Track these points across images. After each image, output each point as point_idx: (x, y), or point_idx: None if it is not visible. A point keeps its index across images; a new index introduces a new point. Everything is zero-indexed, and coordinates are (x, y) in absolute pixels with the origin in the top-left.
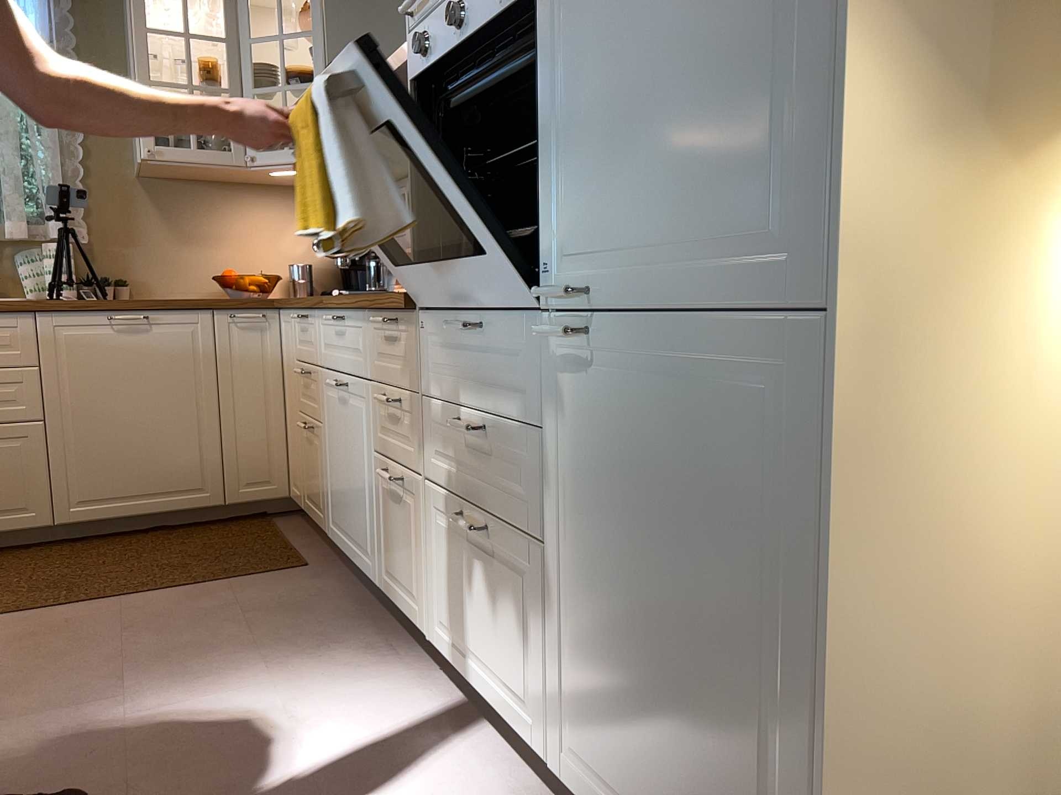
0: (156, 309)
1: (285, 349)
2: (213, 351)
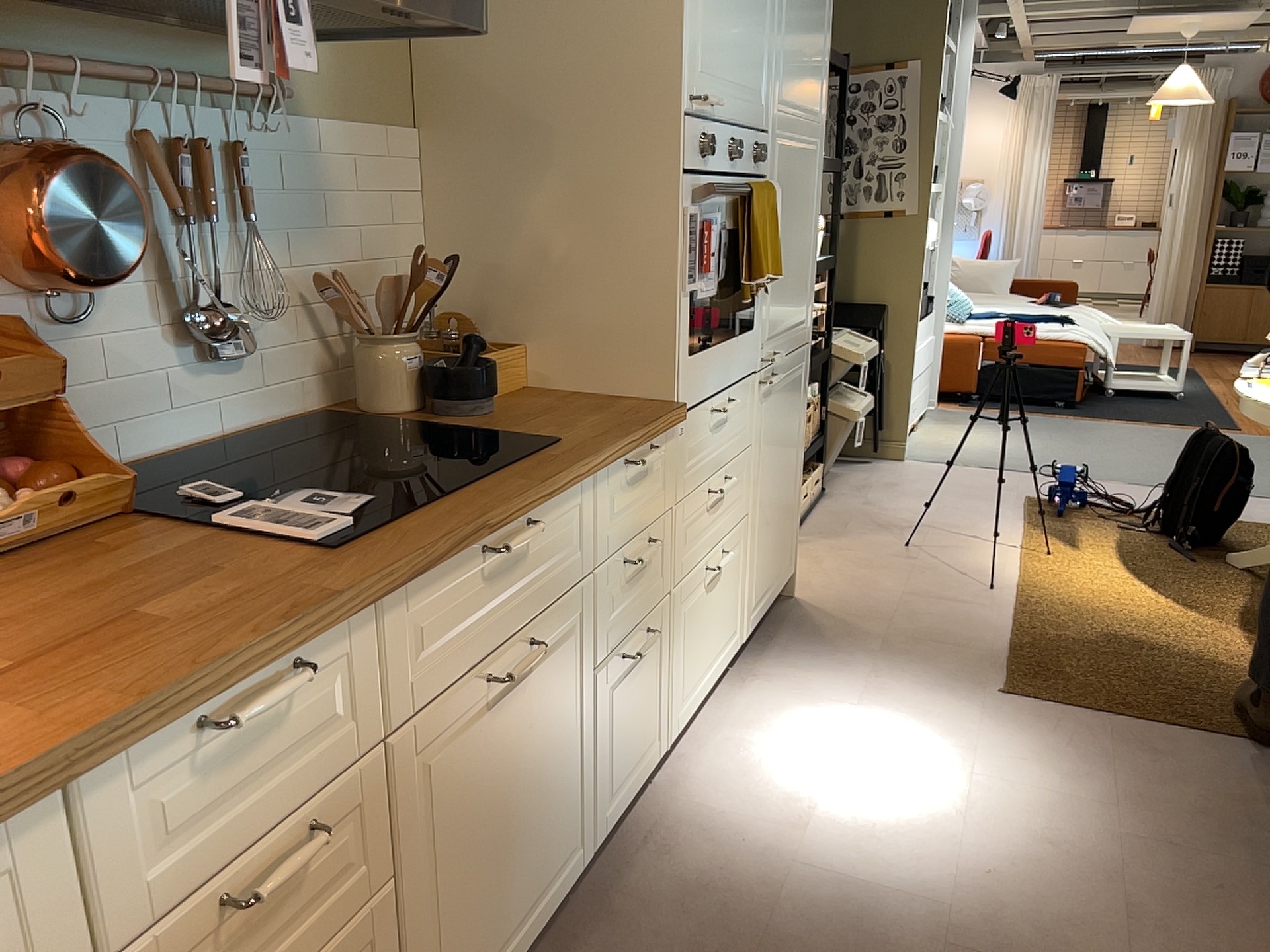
0: None
1: None
2: None
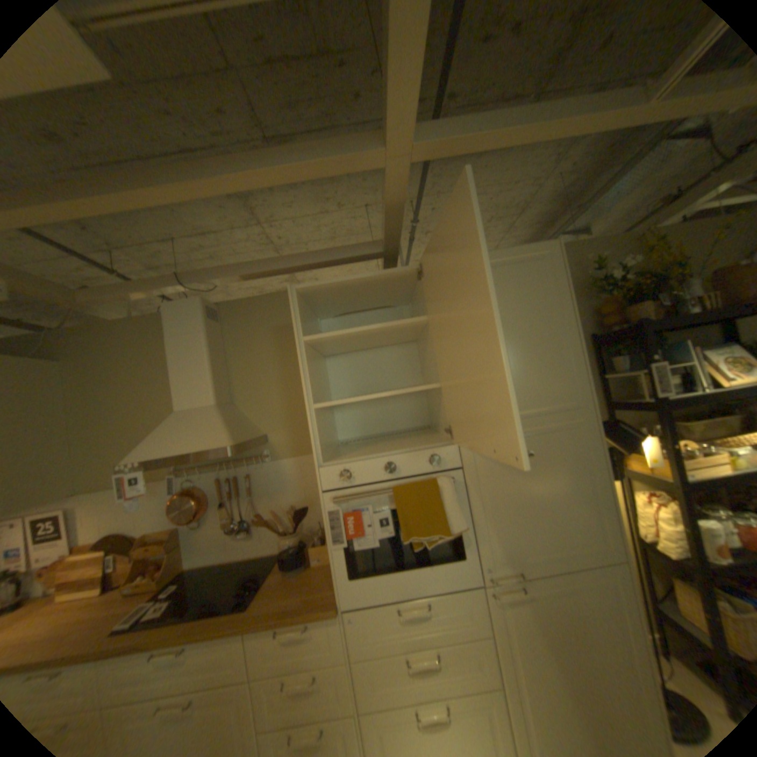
0: None
1: None
2: None
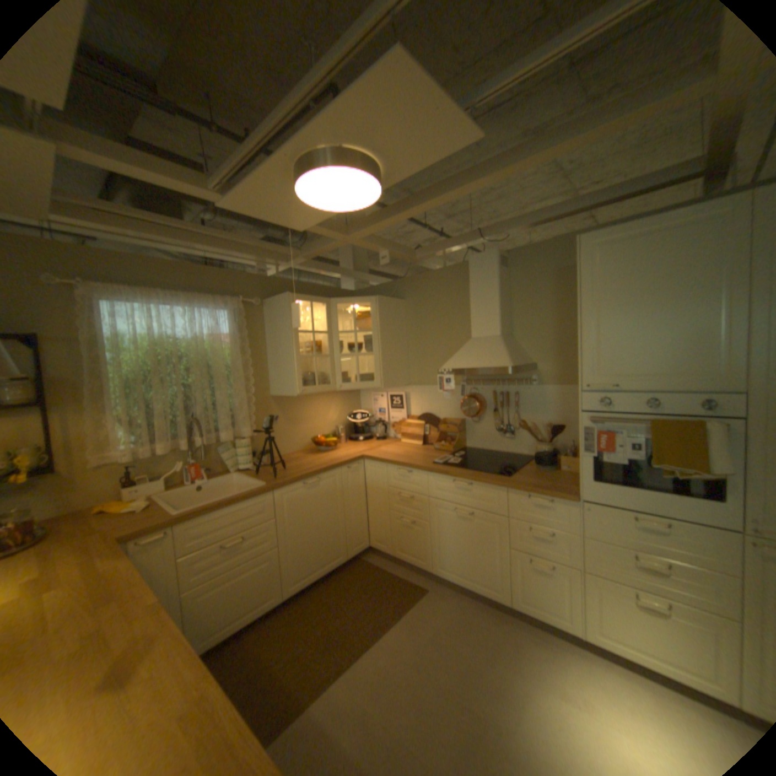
0: (322, 474)
1: (371, 479)
2: (342, 488)
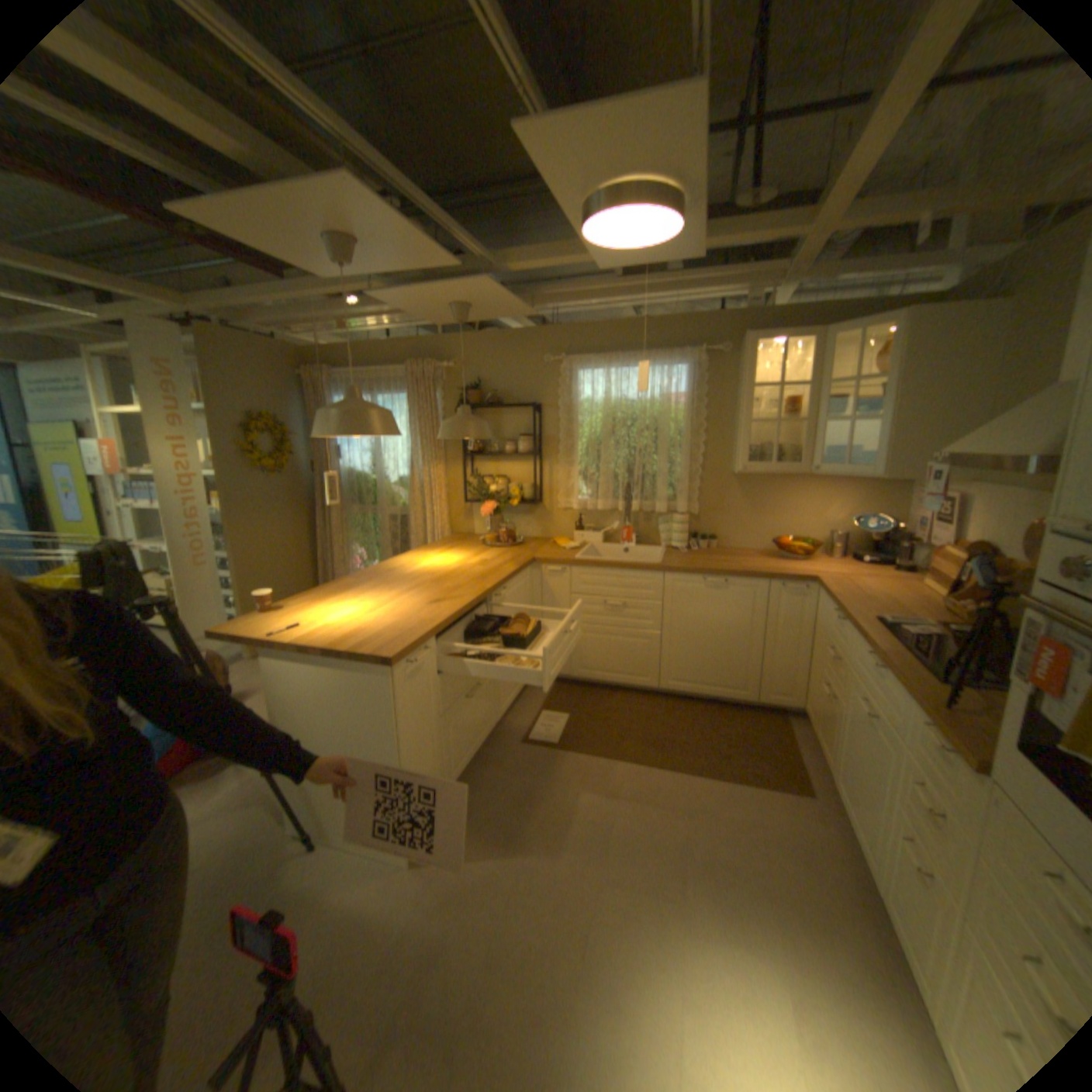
0: (732, 576)
1: (820, 616)
2: (766, 607)
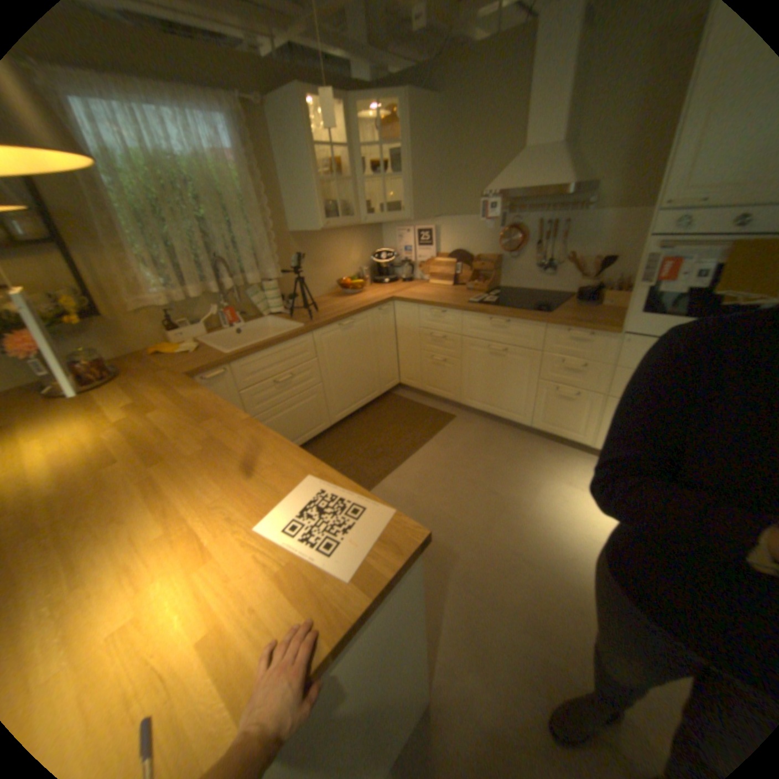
0: (354, 316)
1: (400, 321)
2: (373, 329)
